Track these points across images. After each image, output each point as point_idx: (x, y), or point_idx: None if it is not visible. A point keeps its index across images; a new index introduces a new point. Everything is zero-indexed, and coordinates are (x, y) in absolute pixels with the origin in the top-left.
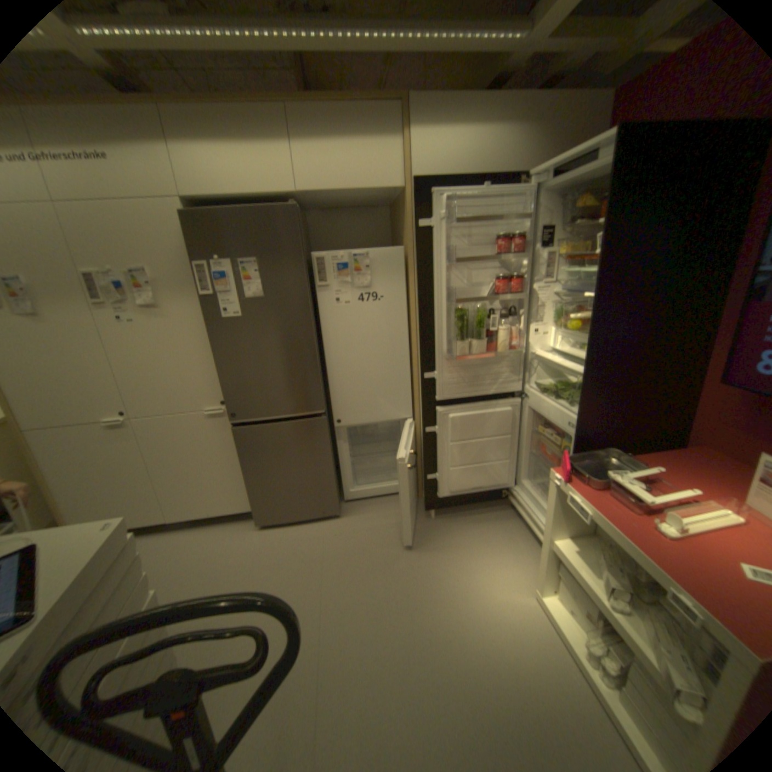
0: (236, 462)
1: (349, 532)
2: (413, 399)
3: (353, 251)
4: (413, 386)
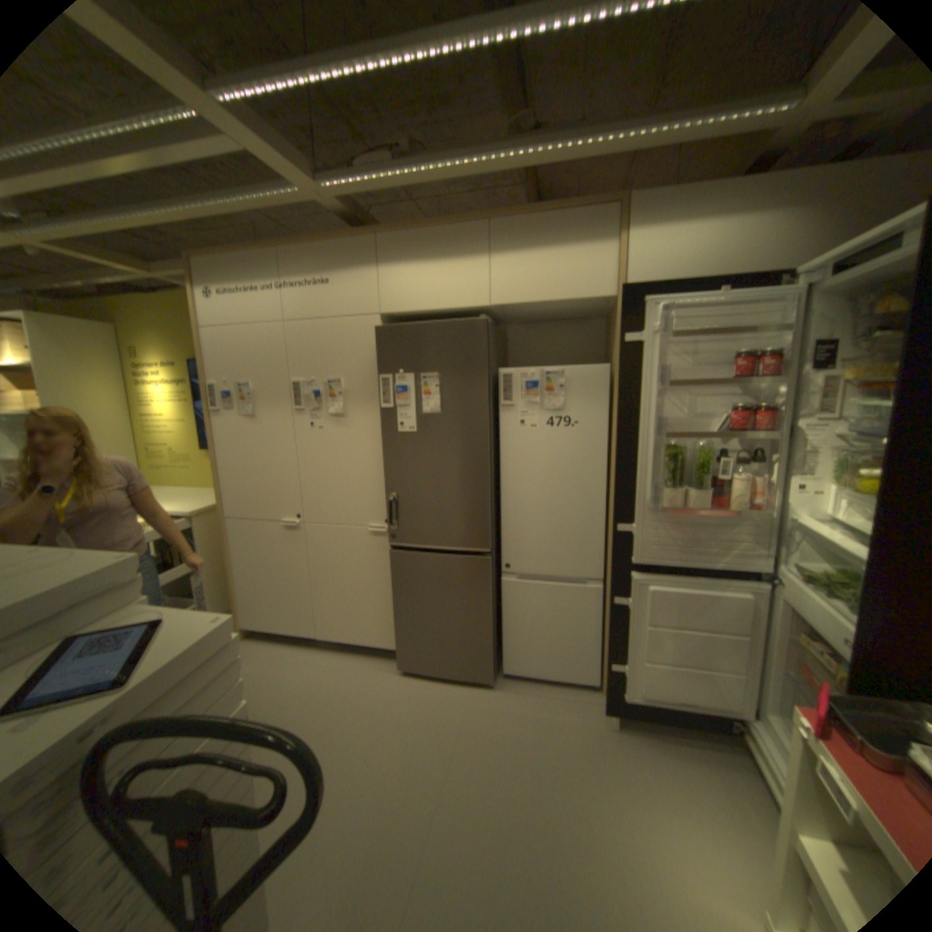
0: (391, 589)
1: (500, 713)
2: (608, 556)
3: (546, 368)
4: (608, 538)
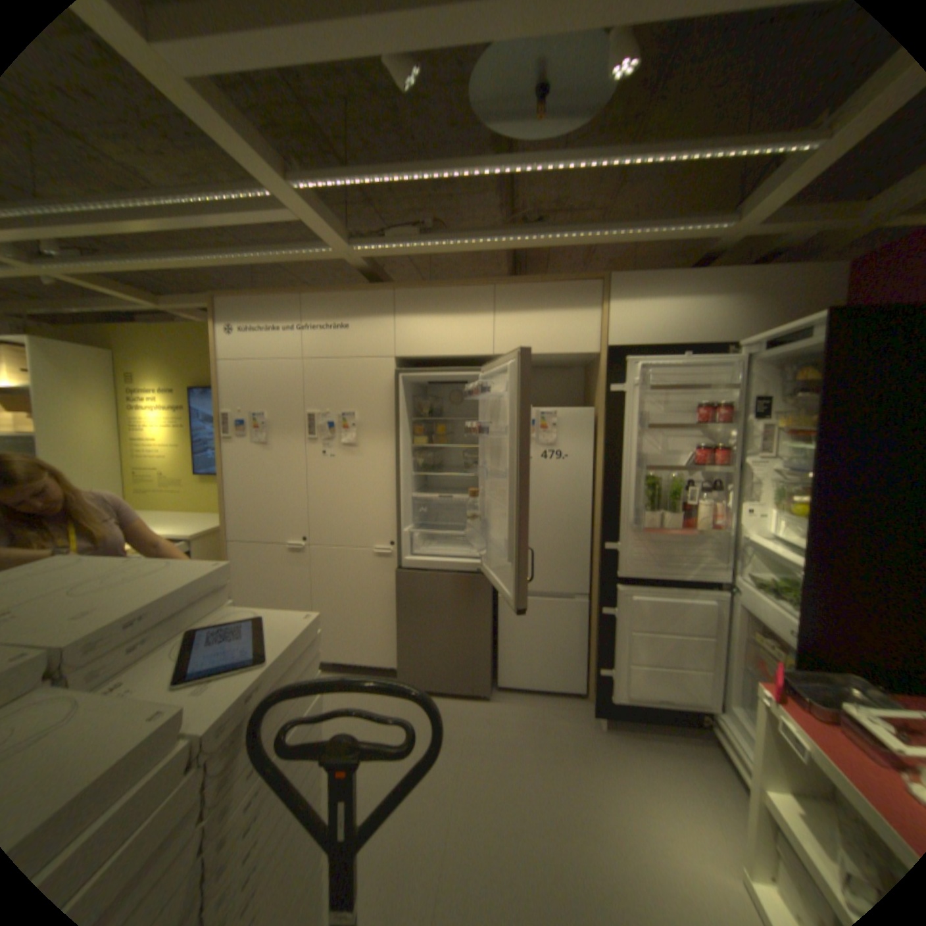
0: (393, 608)
1: (498, 722)
2: (593, 573)
3: (541, 409)
4: (593, 557)
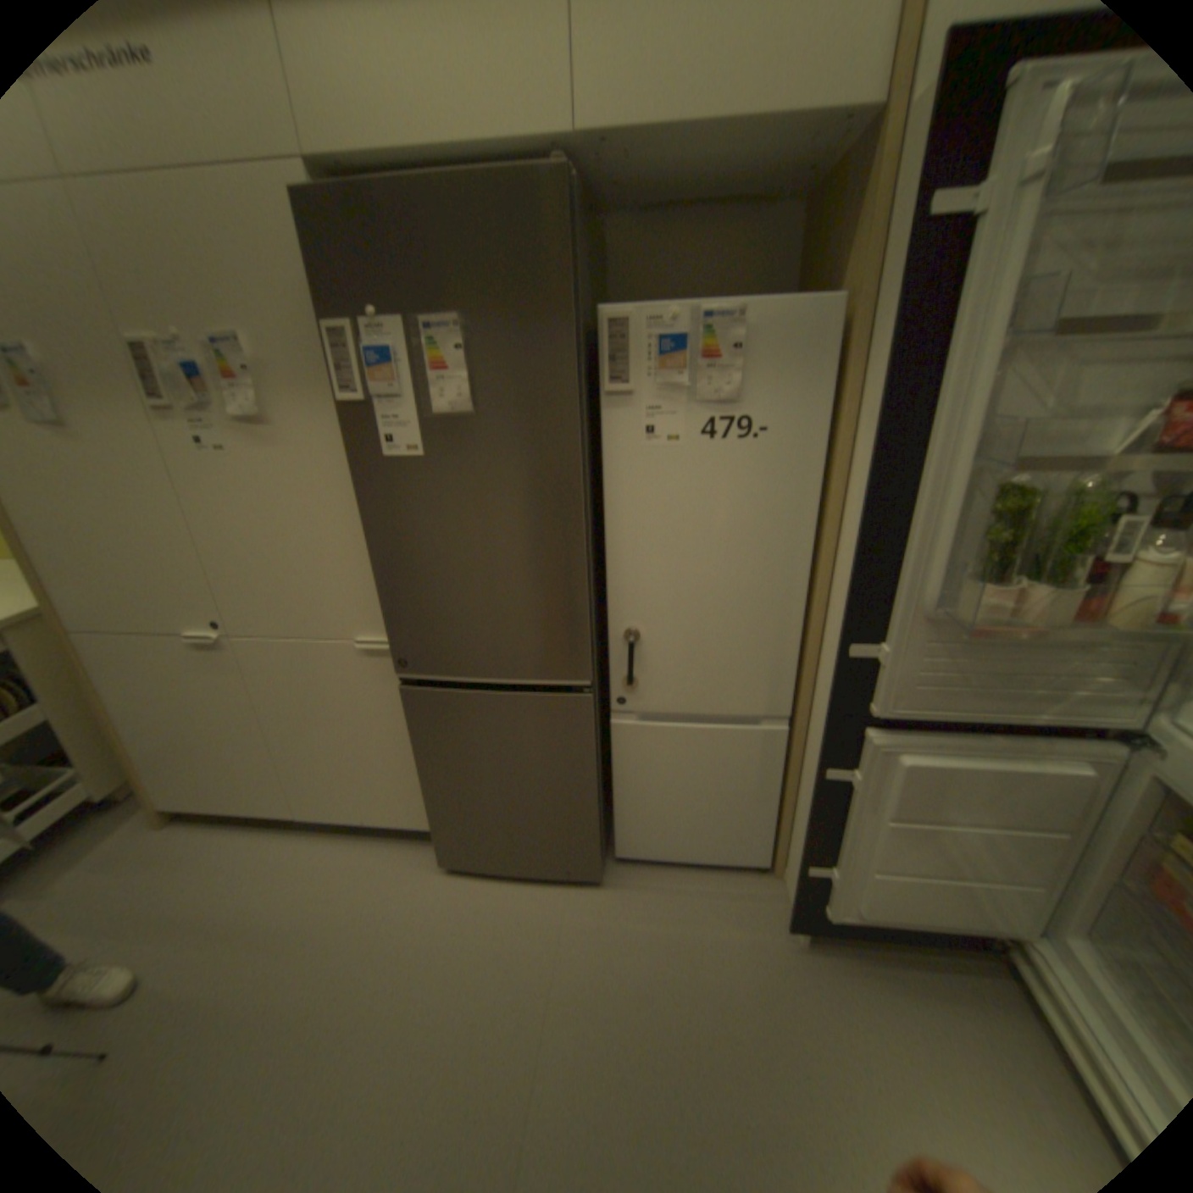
0: (413, 742)
1: (614, 933)
2: (800, 678)
3: (704, 302)
4: (805, 648)
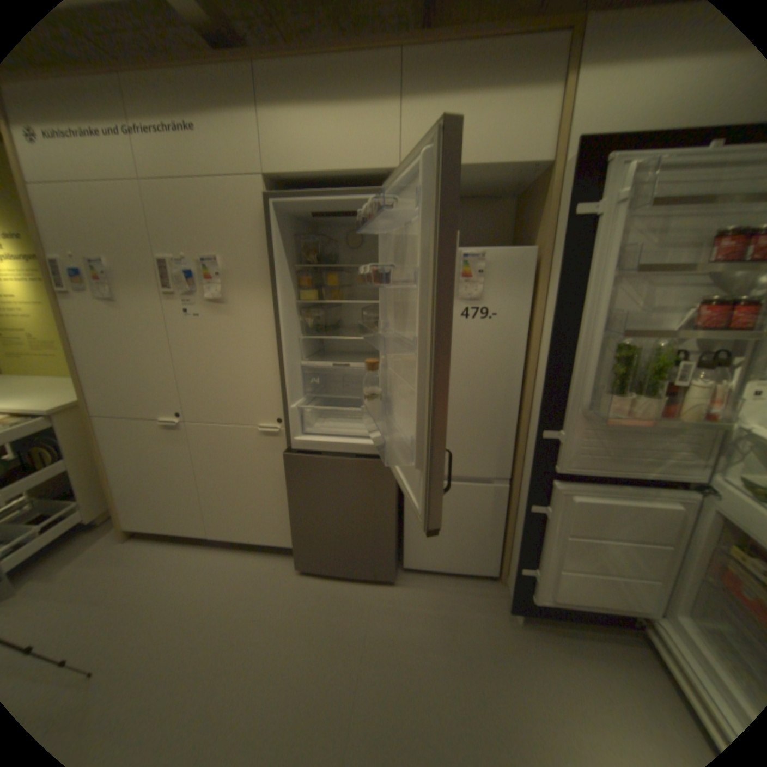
0: (286, 489)
1: (403, 613)
2: (516, 455)
3: (464, 248)
4: (519, 437)
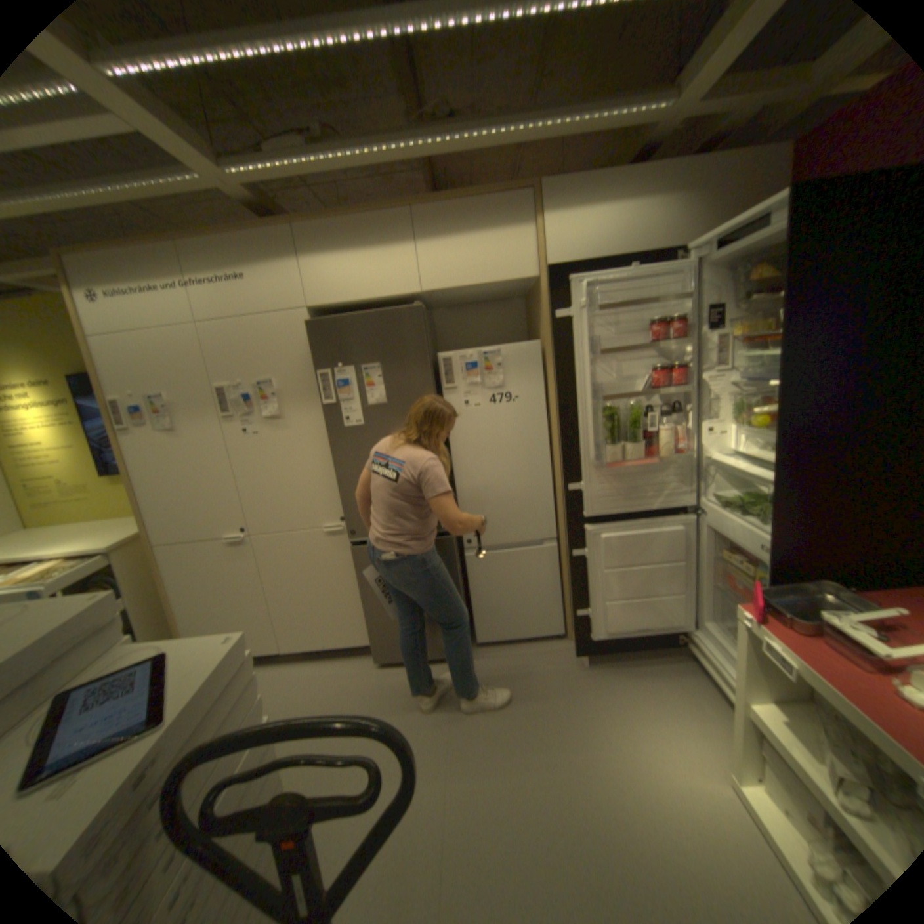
0: (355, 586)
1: (482, 679)
2: (558, 516)
3: (483, 349)
4: (556, 500)
